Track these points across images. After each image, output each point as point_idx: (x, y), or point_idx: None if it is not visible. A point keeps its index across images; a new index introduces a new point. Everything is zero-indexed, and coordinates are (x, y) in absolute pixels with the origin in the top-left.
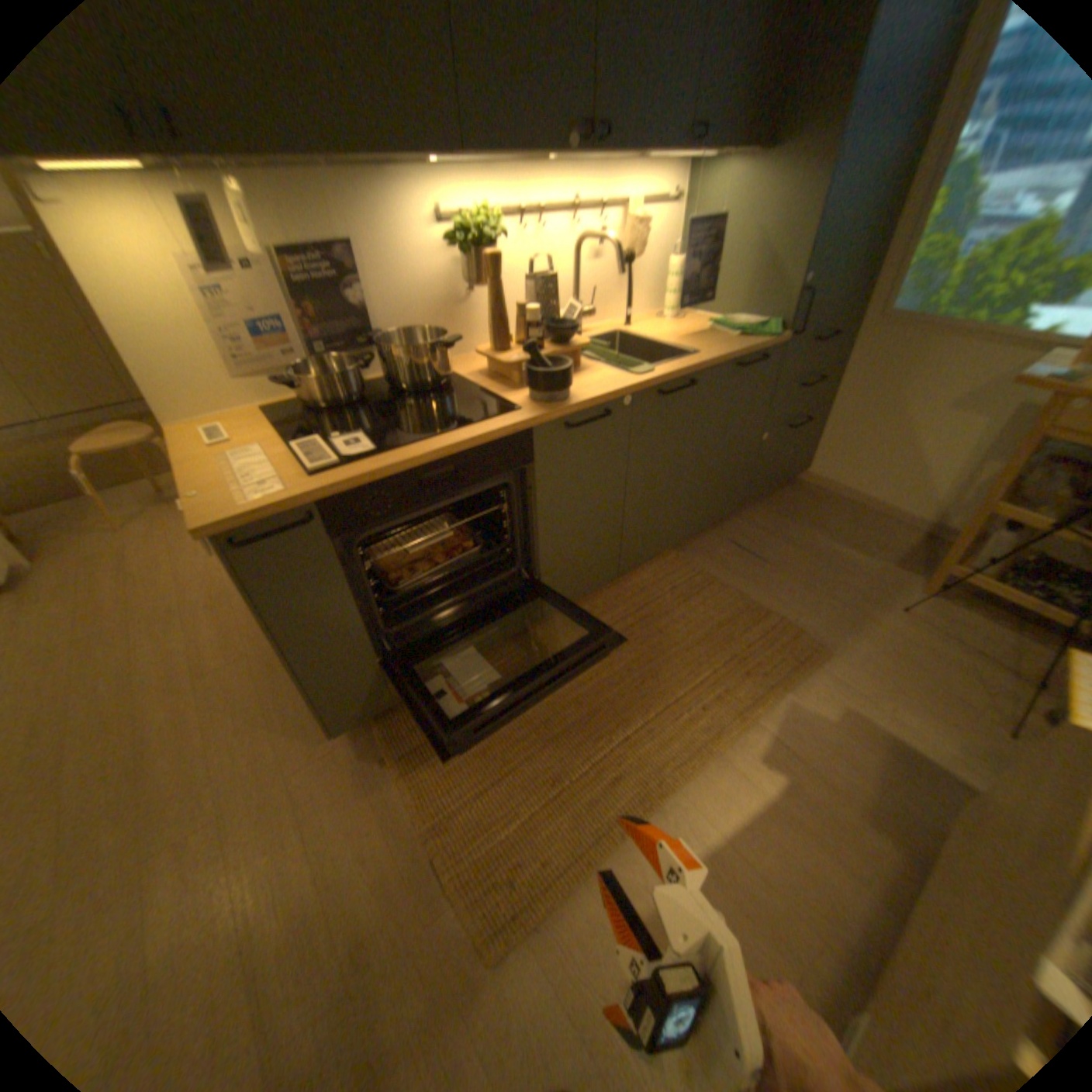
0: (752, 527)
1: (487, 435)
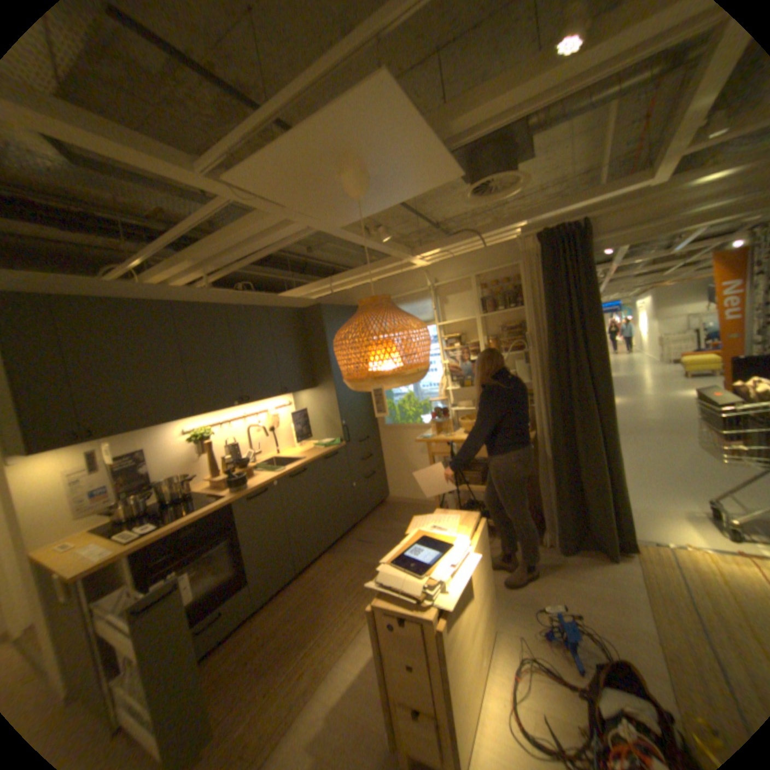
0: (366, 531)
1: (209, 511)
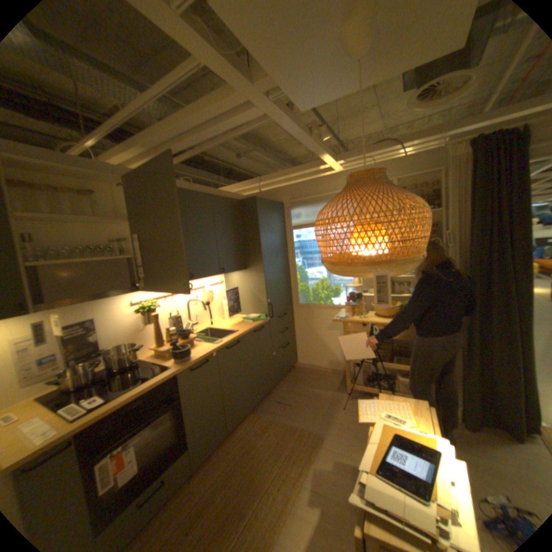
0: (282, 393)
1: (157, 382)
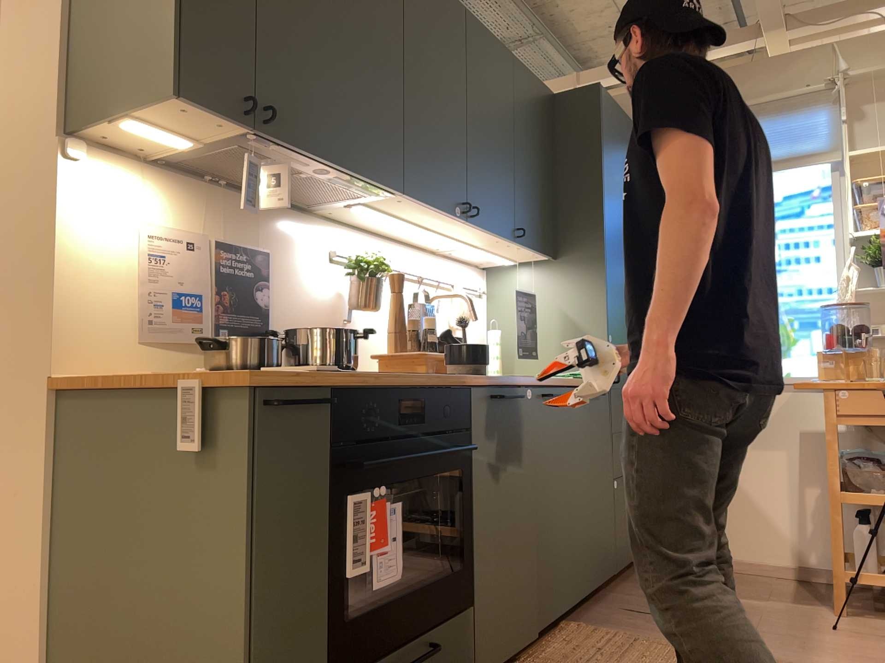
0: (636, 596)
1: (442, 382)
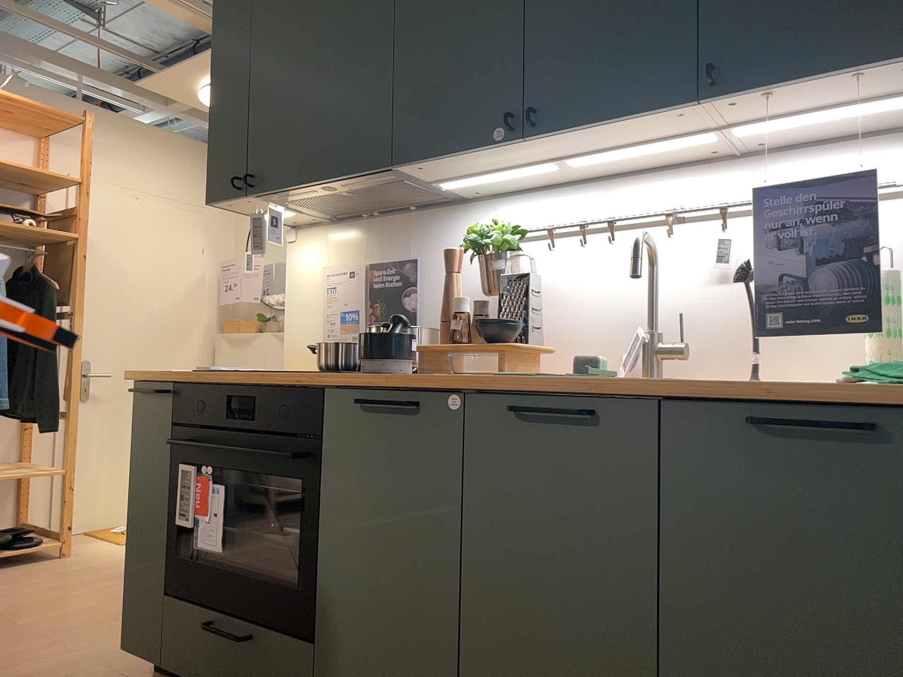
0: None
1: (287, 380)
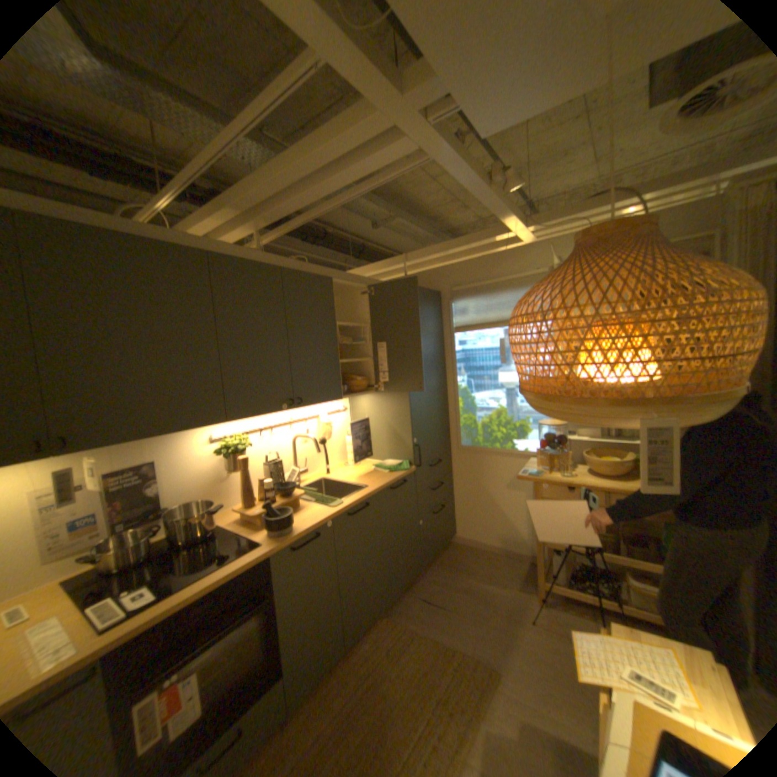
0: (432, 585)
1: (239, 568)
